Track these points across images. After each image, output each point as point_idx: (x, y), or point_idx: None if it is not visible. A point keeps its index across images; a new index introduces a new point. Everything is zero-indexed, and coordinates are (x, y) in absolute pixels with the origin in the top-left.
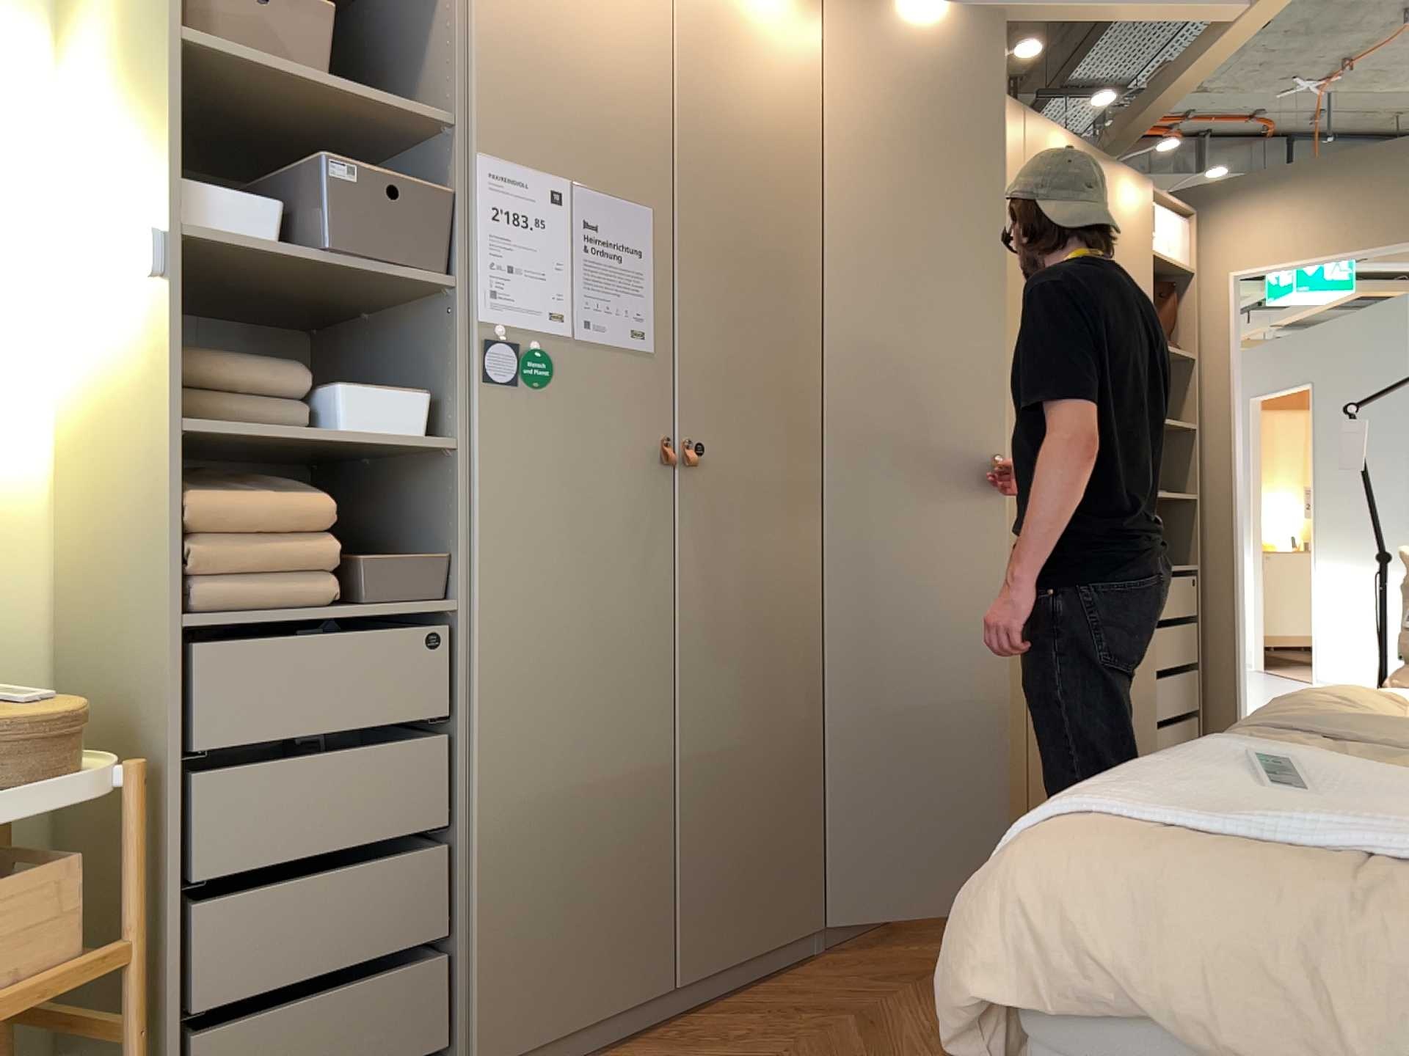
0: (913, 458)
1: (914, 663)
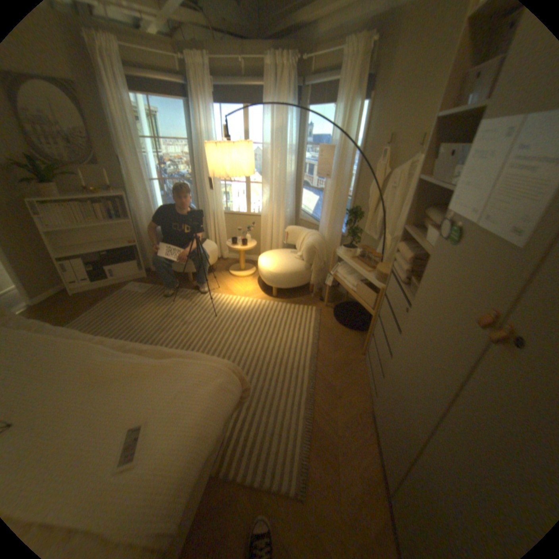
0: None
1: None
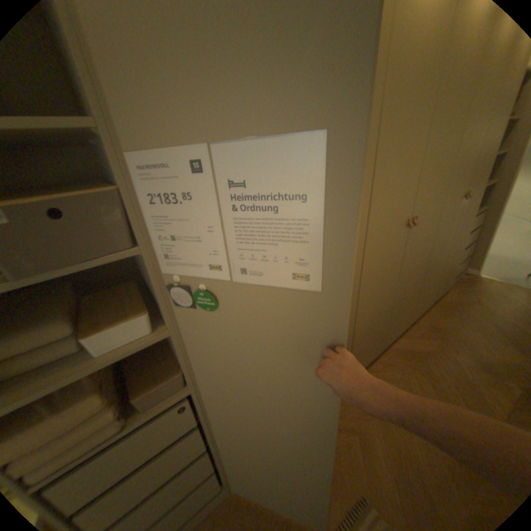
0: (401, 222)
1: (387, 297)
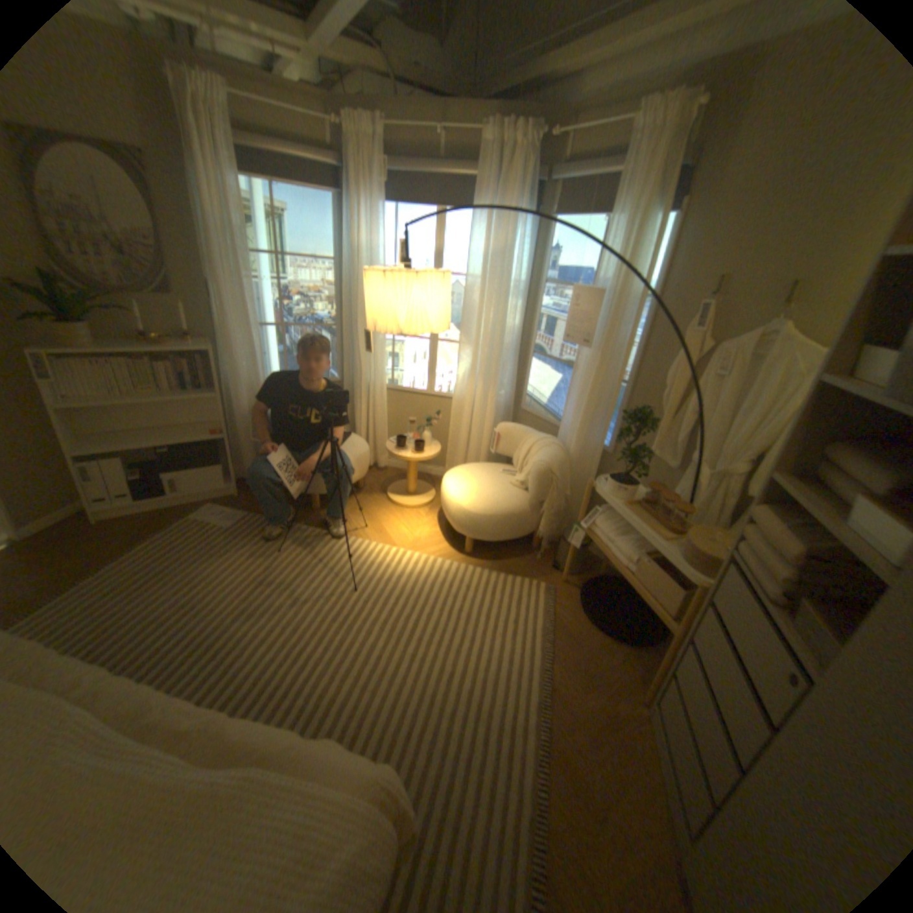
0: None
1: None
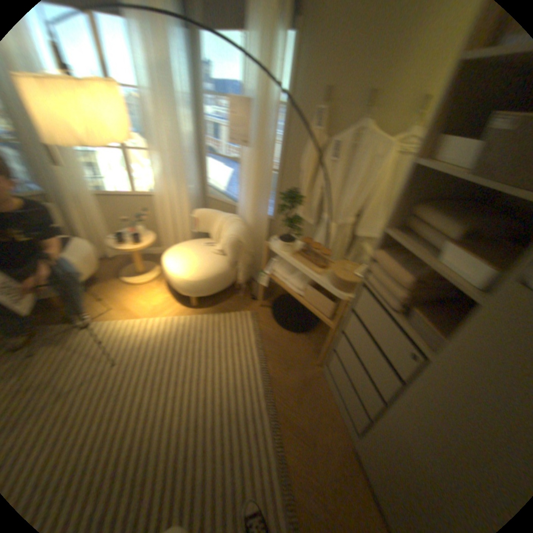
0: None
1: None
